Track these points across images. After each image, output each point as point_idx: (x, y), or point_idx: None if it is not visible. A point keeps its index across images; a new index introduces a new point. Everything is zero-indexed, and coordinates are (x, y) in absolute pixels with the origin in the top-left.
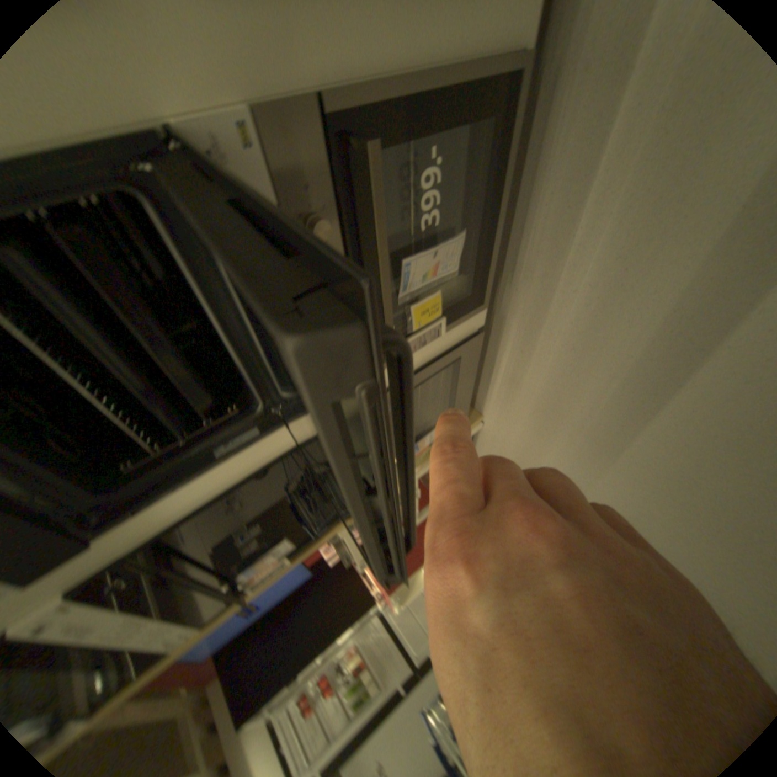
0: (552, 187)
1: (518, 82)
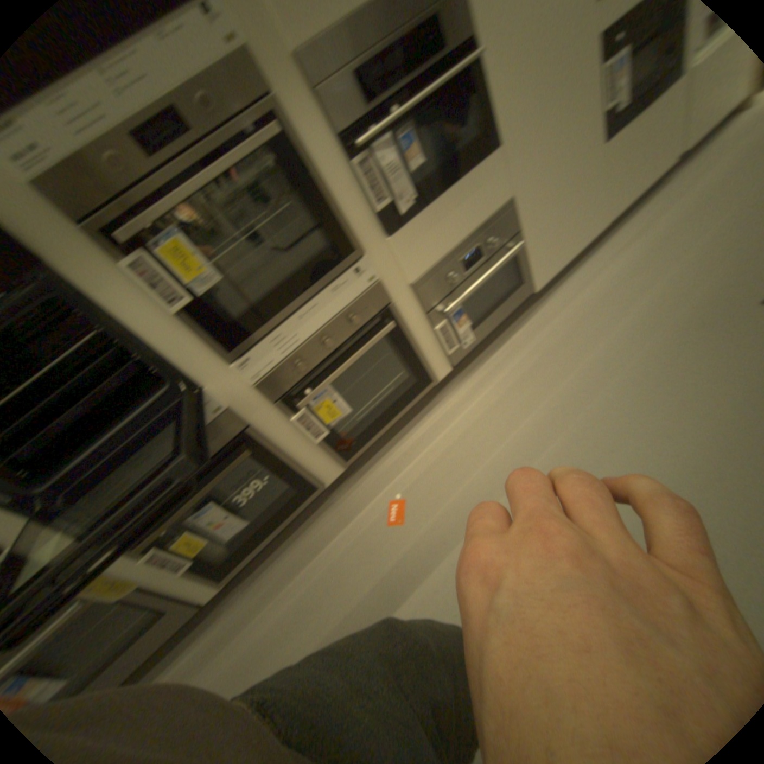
0: (301, 545)
1: (314, 488)
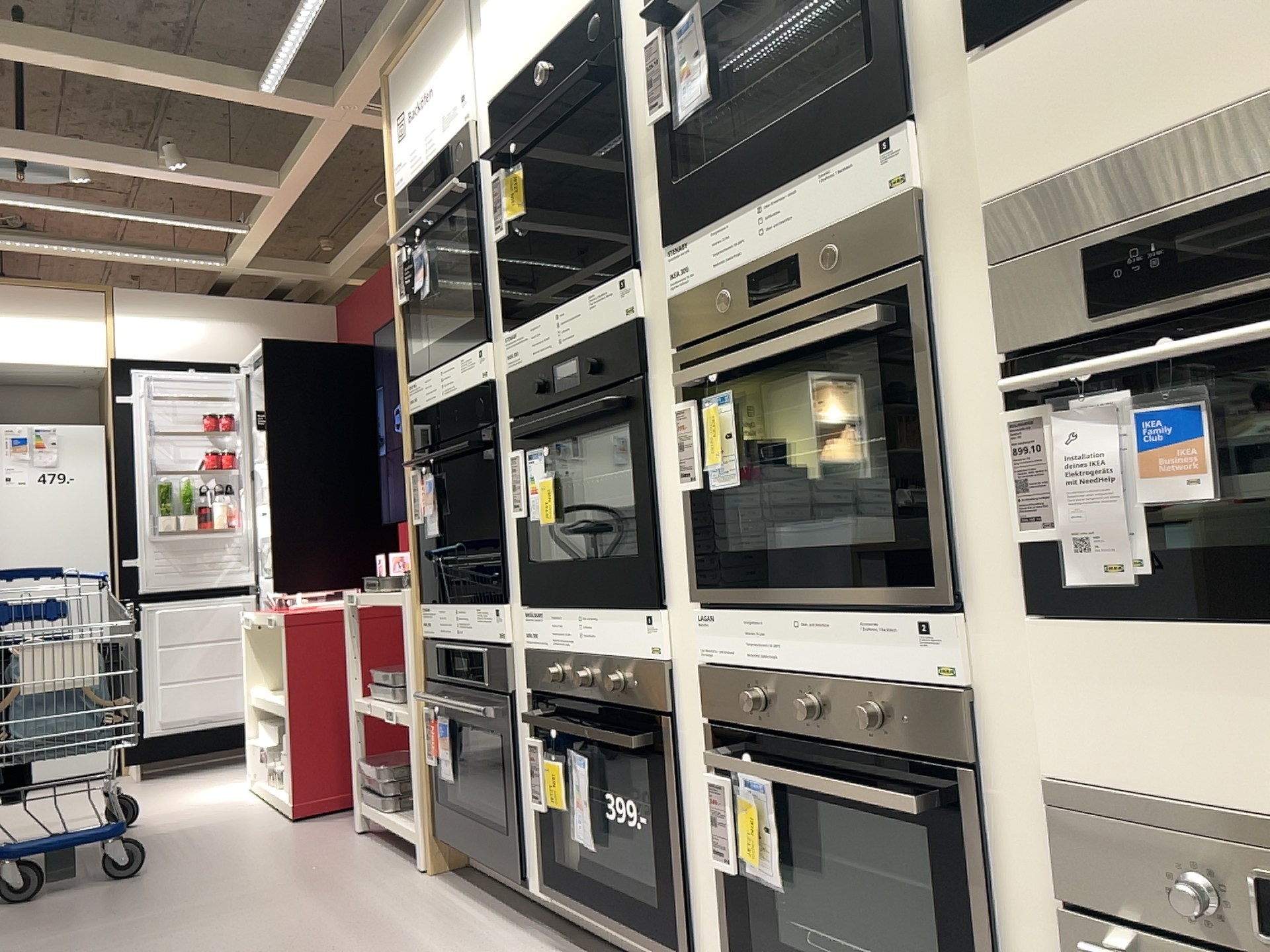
0: None
1: (675, 941)
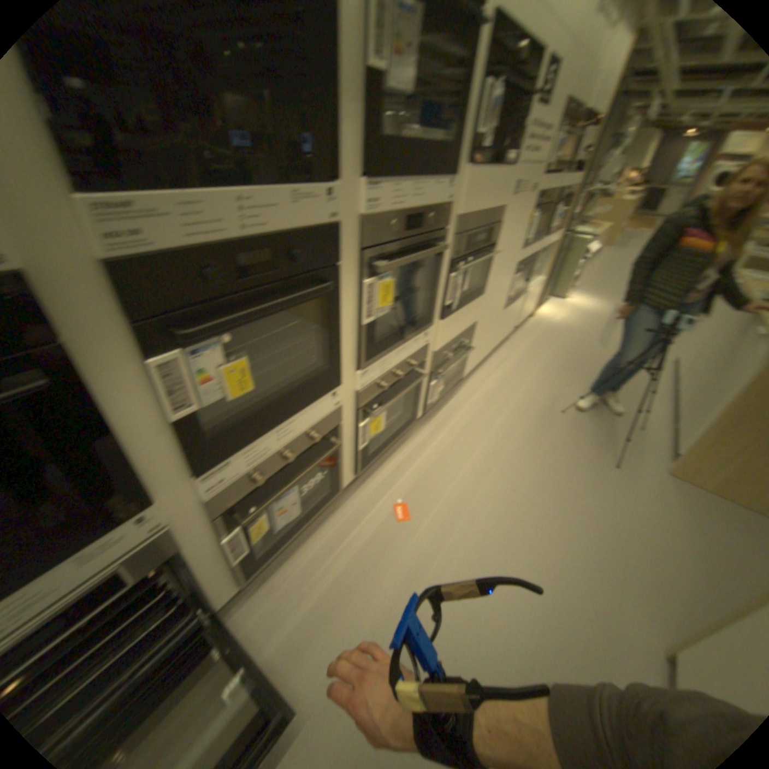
0: (308, 548)
1: (334, 492)
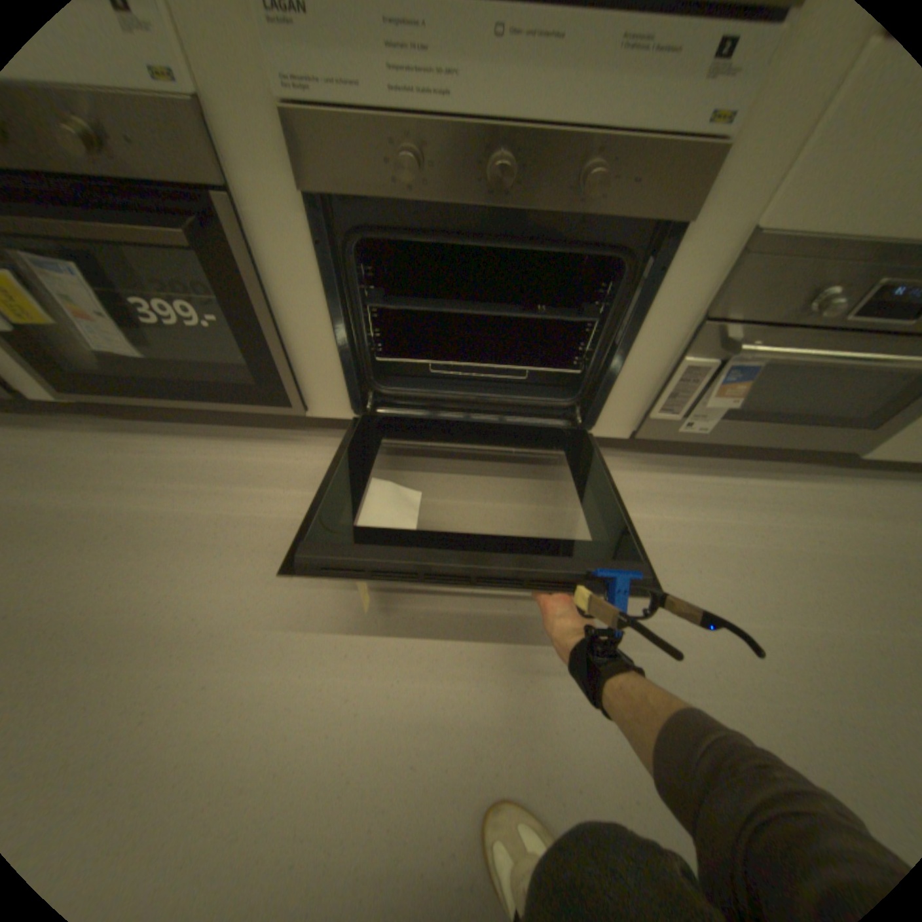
0: (209, 449)
1: (281, 400)
